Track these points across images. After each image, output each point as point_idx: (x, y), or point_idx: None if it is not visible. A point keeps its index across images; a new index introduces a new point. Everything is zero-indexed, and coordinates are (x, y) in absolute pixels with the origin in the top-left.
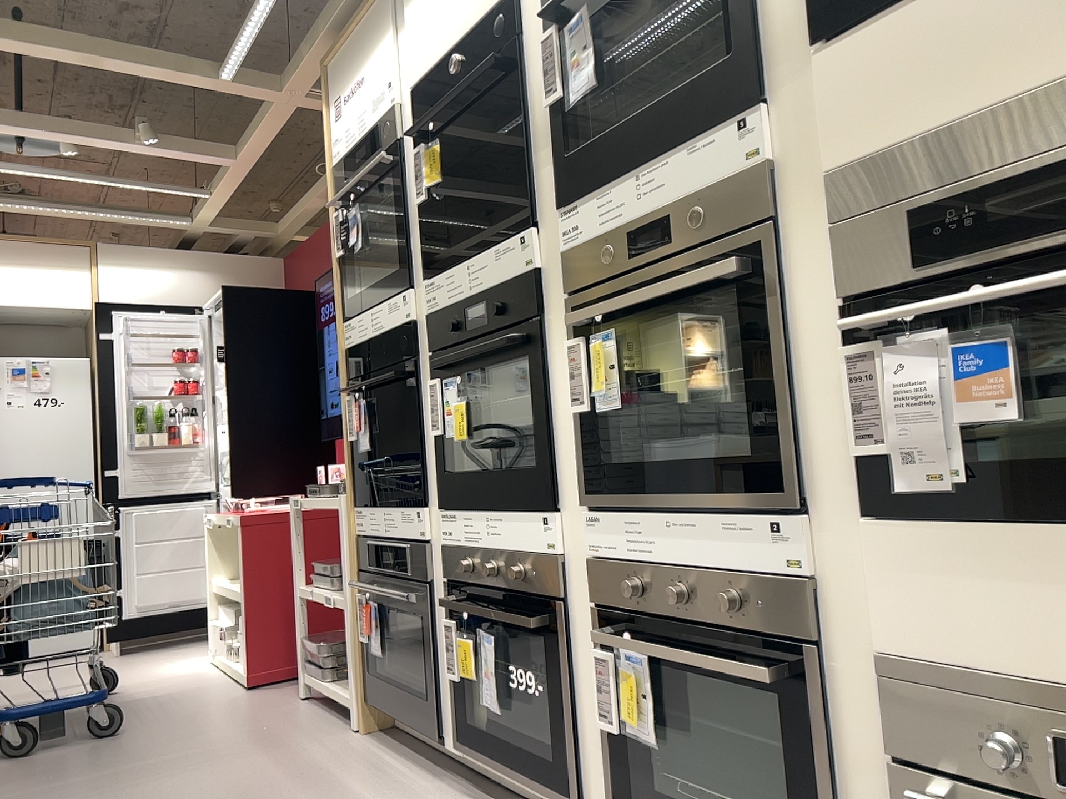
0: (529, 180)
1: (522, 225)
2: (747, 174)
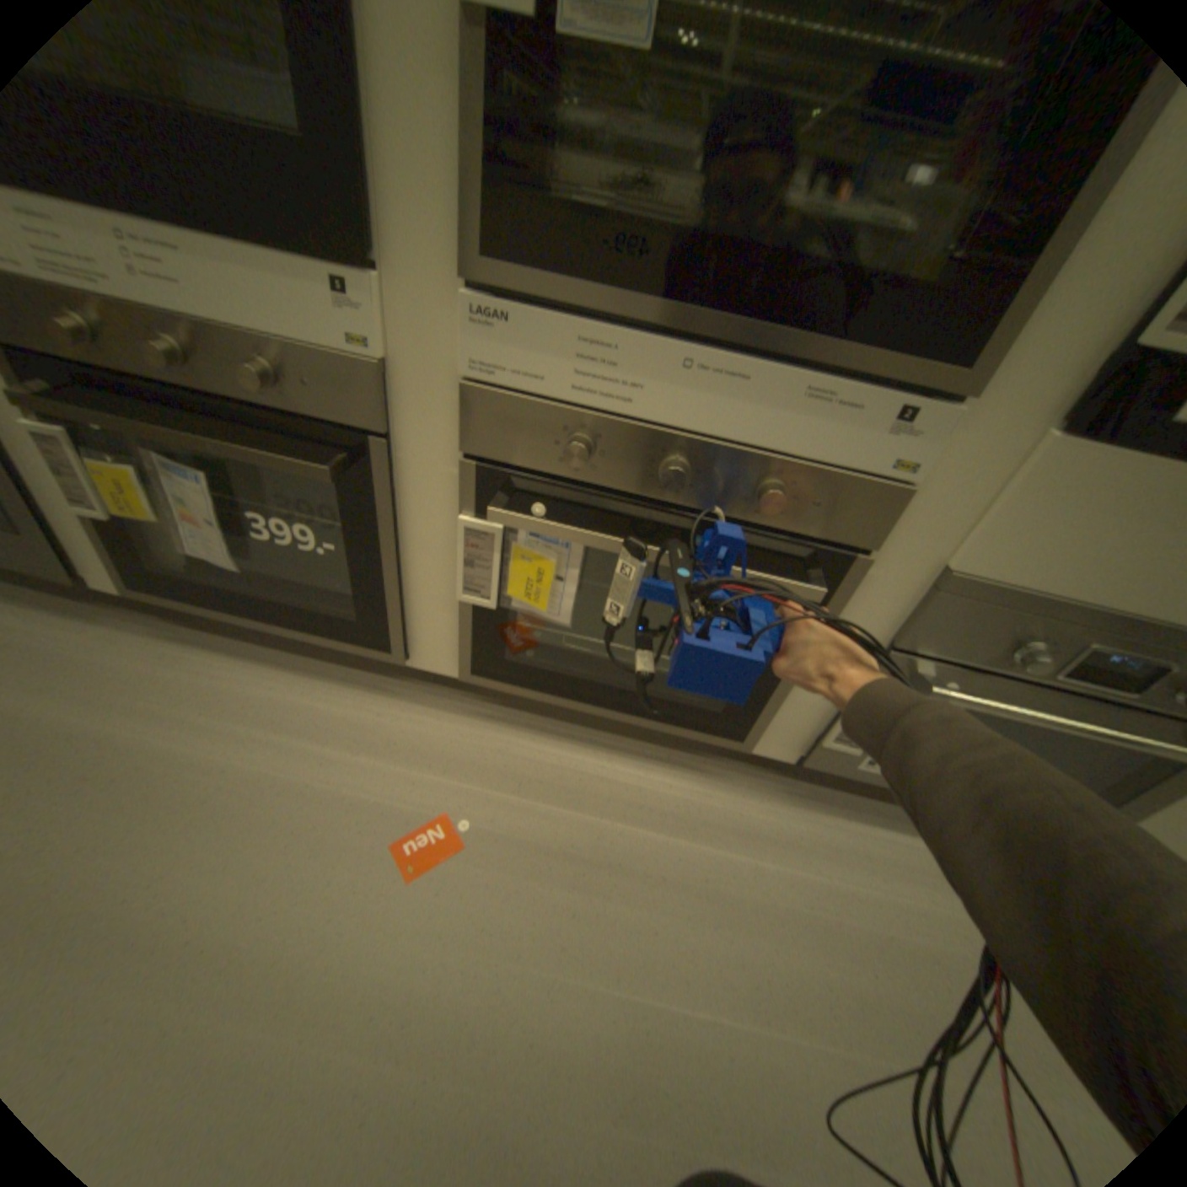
0: None
1: None
2: None
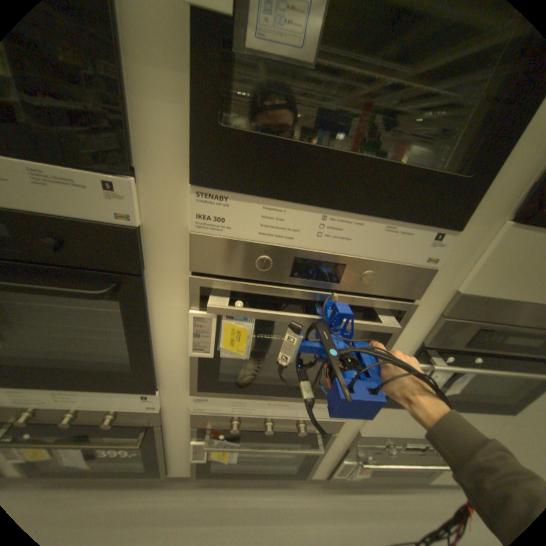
0: (118, 99)
1: (104, 161)
2: (420, 268)
